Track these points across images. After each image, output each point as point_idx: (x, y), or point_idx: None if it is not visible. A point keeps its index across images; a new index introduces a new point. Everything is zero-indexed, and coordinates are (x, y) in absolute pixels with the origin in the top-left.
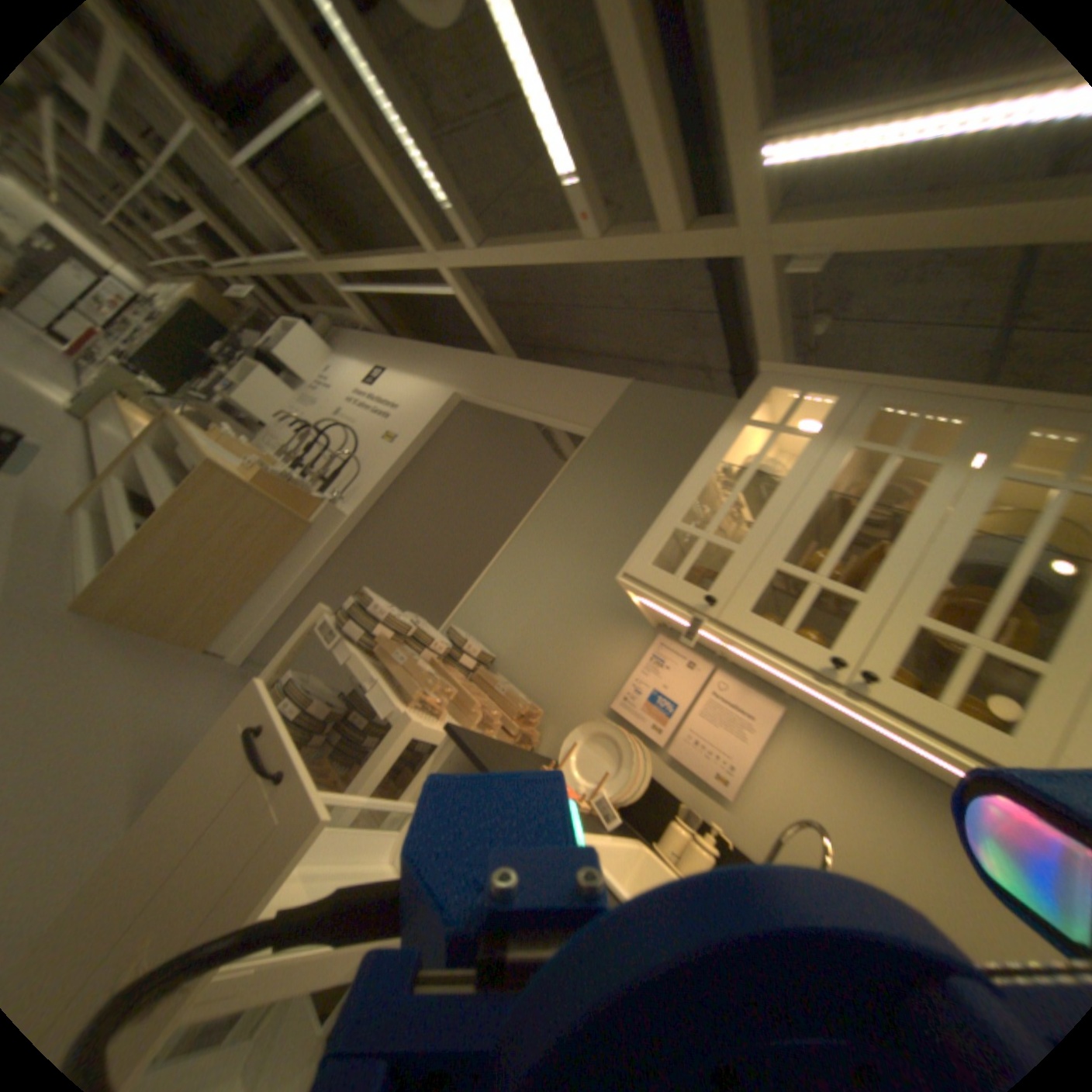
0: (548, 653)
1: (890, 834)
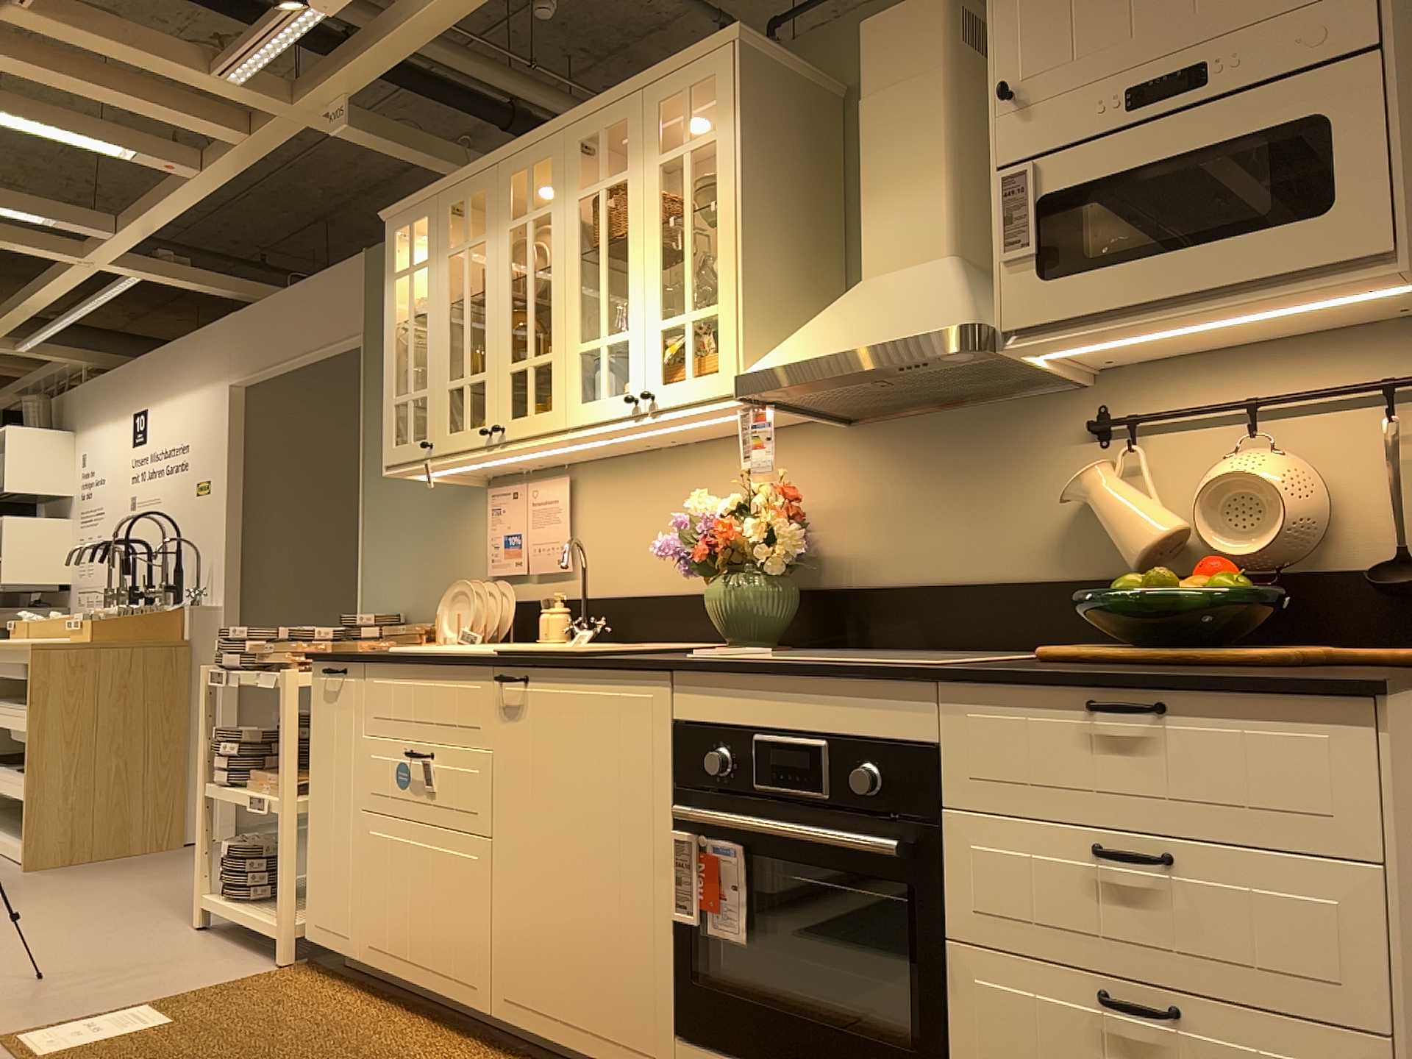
0: (434, 575)
1: (641, 509)
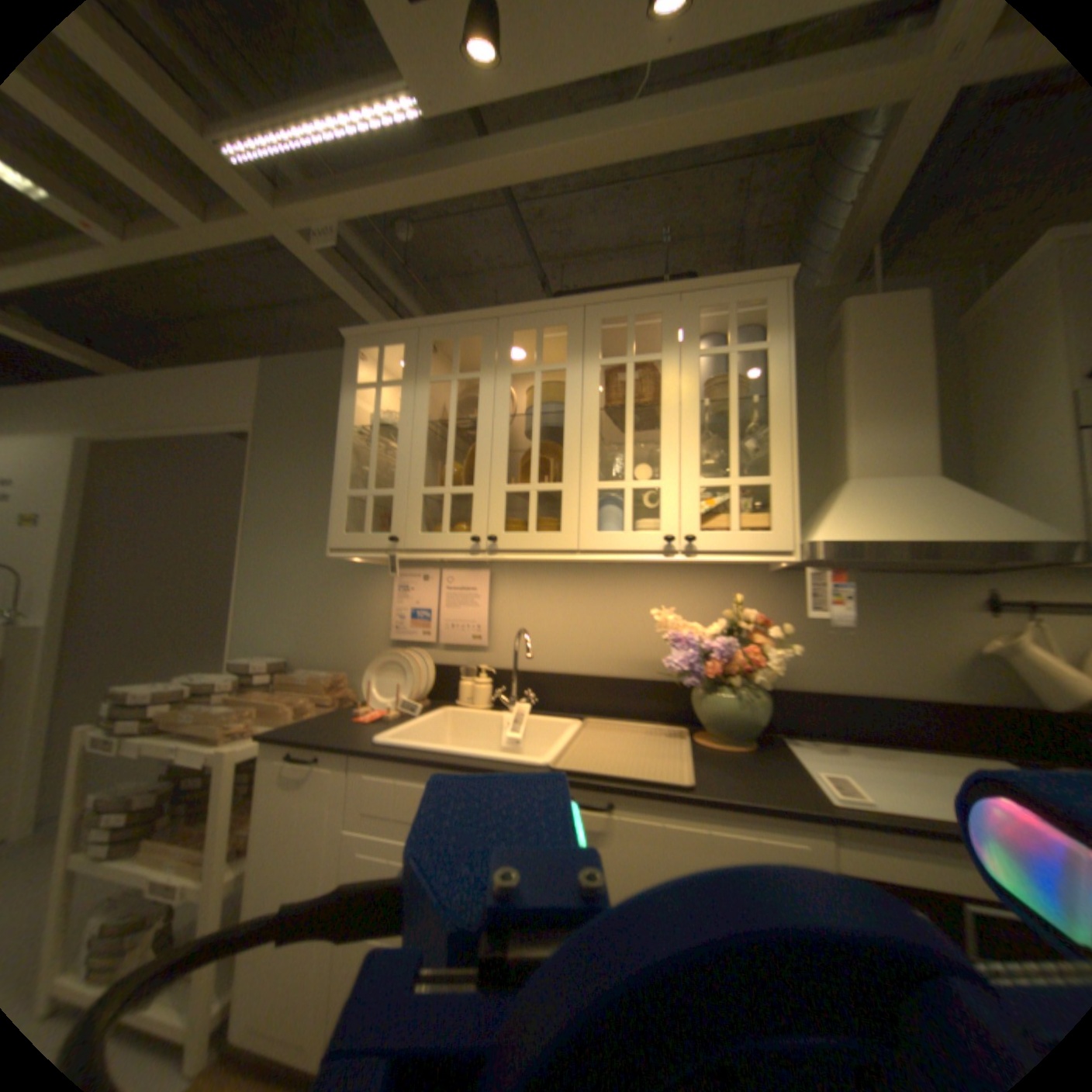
0: (326, 631)
1: (566, 606)
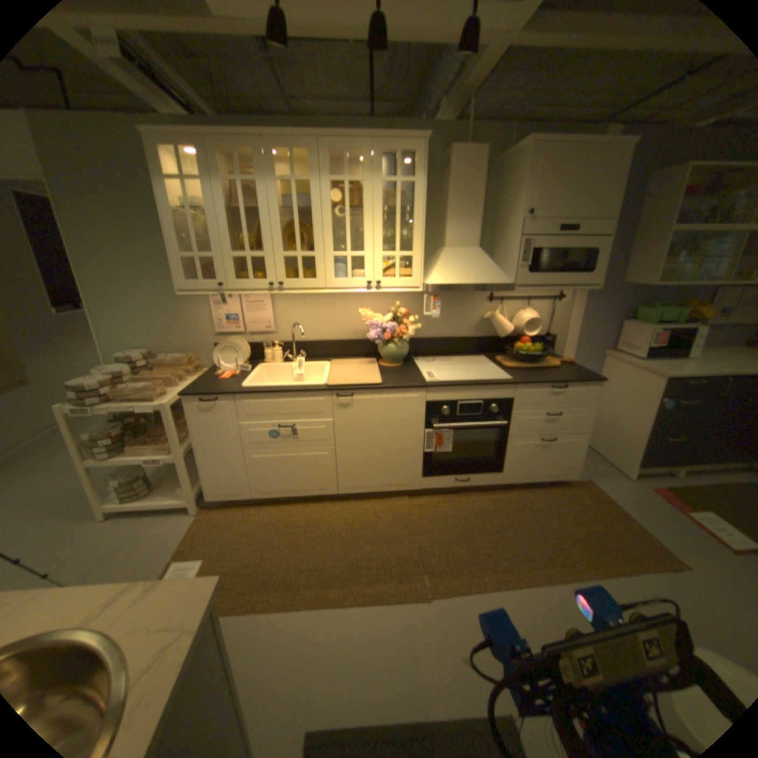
0: (168, 332)
1: (314, 309)
